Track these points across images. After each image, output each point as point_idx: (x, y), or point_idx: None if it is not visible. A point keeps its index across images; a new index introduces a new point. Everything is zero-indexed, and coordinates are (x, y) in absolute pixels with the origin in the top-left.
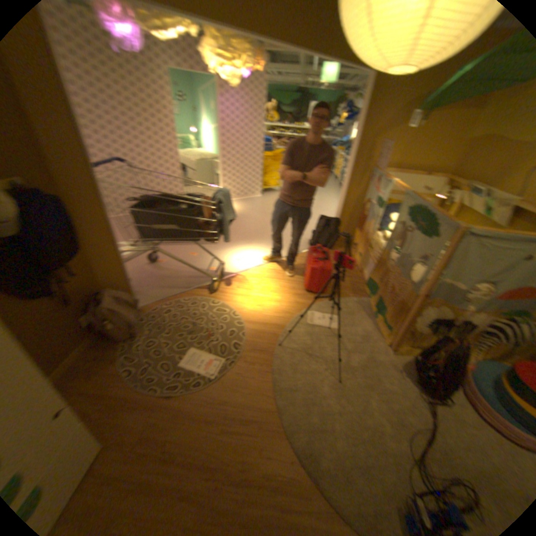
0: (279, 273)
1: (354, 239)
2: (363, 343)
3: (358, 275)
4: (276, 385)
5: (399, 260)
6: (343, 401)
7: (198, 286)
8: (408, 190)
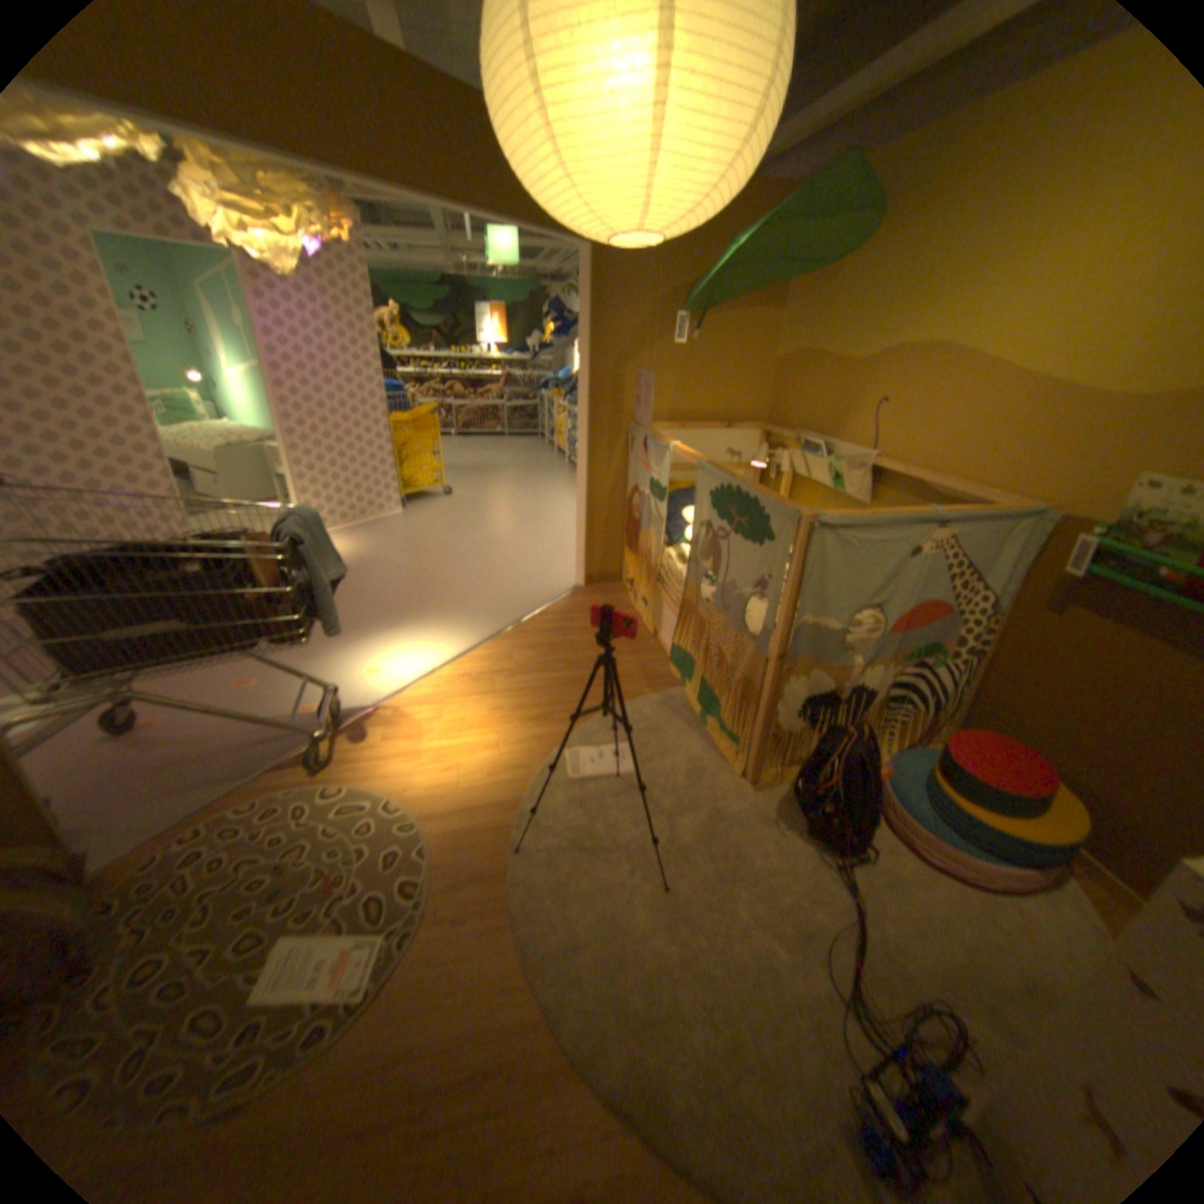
0: (478, 680)
1: (623, 571)
2: (692, 786)
3: (649, 645)
4: (525, 952)
5: (717, 598)
6: (681, 931)
7: (272, 763)
8: (699, 460)
